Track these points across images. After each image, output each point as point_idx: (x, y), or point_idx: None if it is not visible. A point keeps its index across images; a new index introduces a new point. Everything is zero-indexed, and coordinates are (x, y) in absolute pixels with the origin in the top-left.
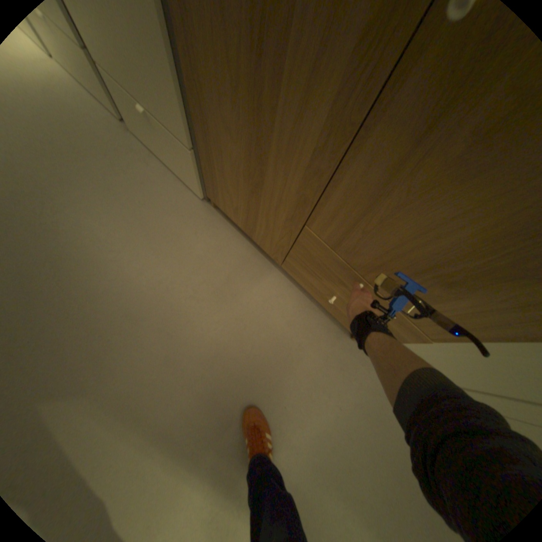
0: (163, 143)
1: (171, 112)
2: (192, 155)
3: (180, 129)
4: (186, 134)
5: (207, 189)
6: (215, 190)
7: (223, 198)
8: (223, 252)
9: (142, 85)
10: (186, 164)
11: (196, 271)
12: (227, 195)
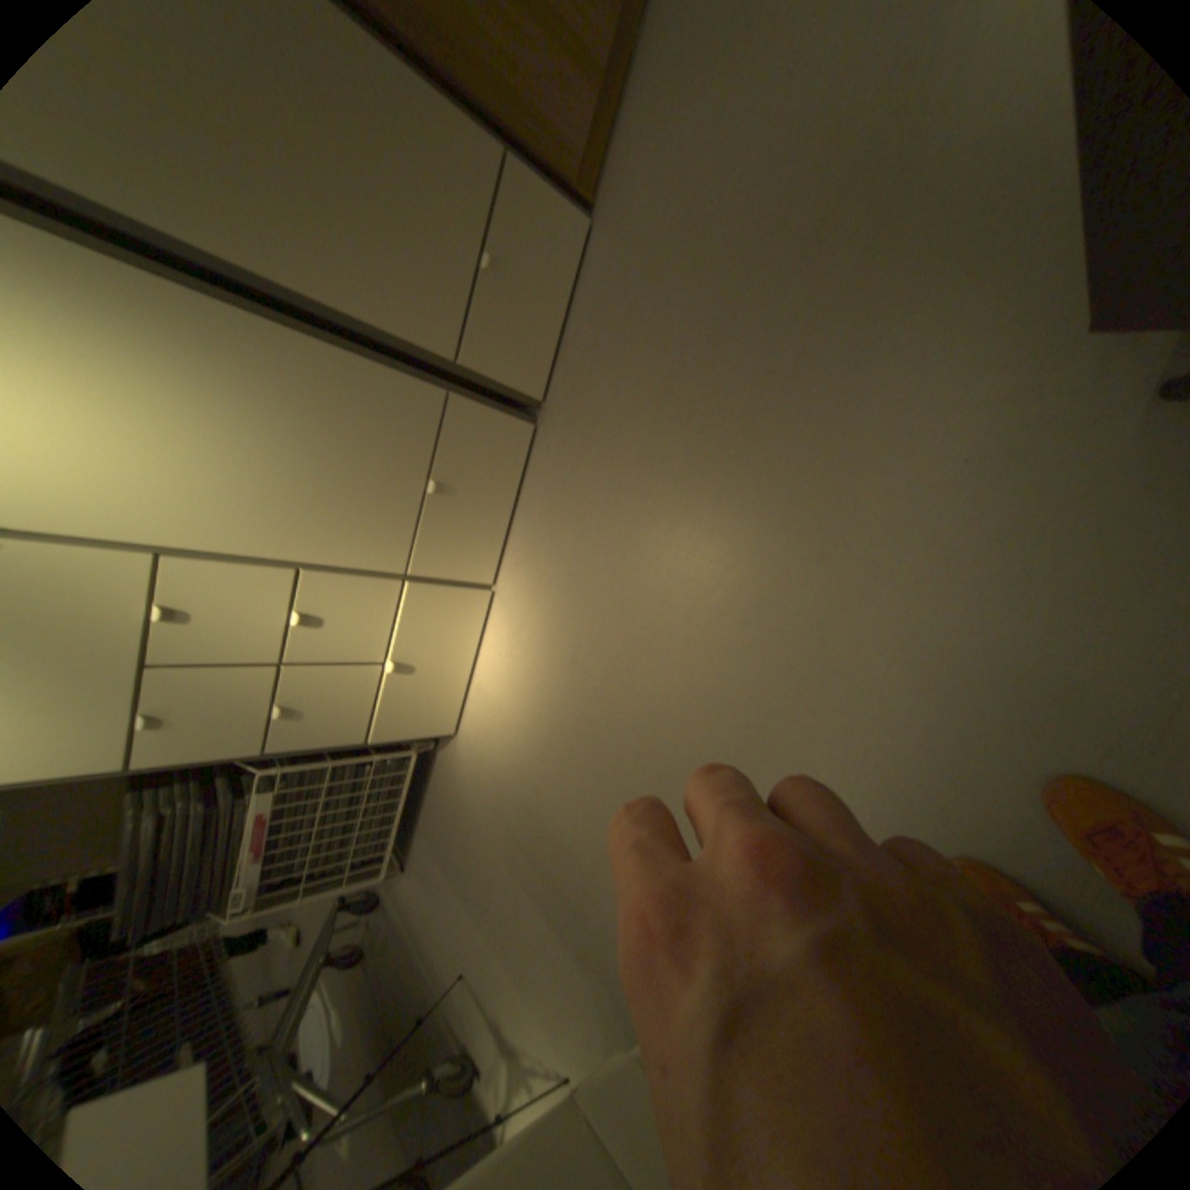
0: (526, 253)
1: (464, 139)
2: (515, 154)
3: (483, 141)
4: (485, 129)
5: (563, 164)
6: (555, 132)
7: (560, 111)
8: (650, 107)
9: (450, 203)
10: (540, 199)
11: (689, 94)
12: (549, 87)
